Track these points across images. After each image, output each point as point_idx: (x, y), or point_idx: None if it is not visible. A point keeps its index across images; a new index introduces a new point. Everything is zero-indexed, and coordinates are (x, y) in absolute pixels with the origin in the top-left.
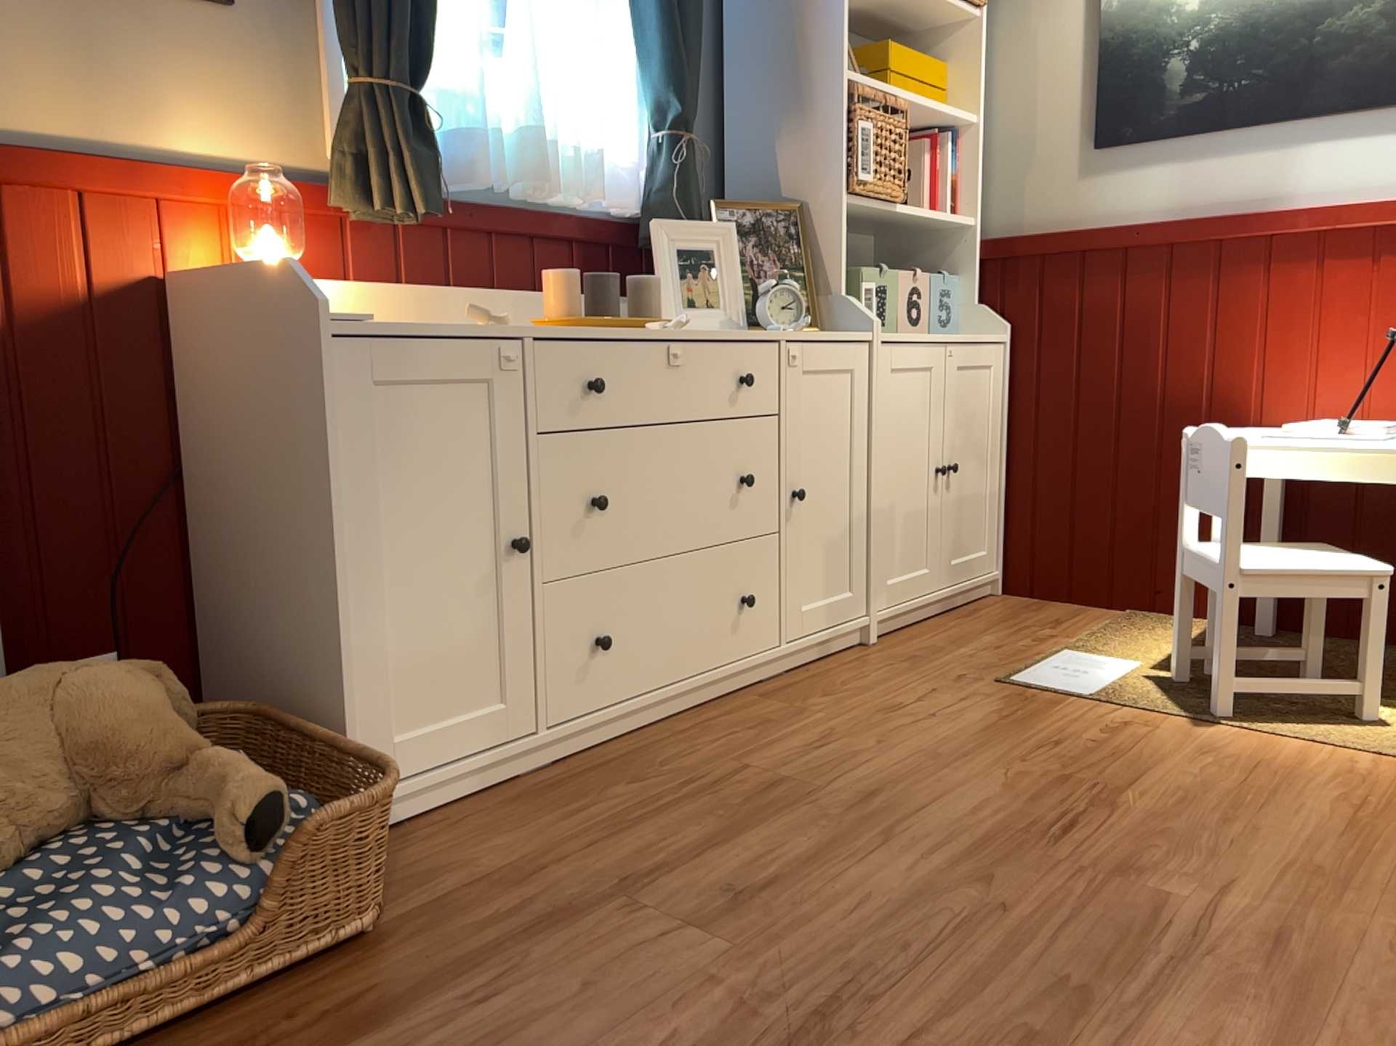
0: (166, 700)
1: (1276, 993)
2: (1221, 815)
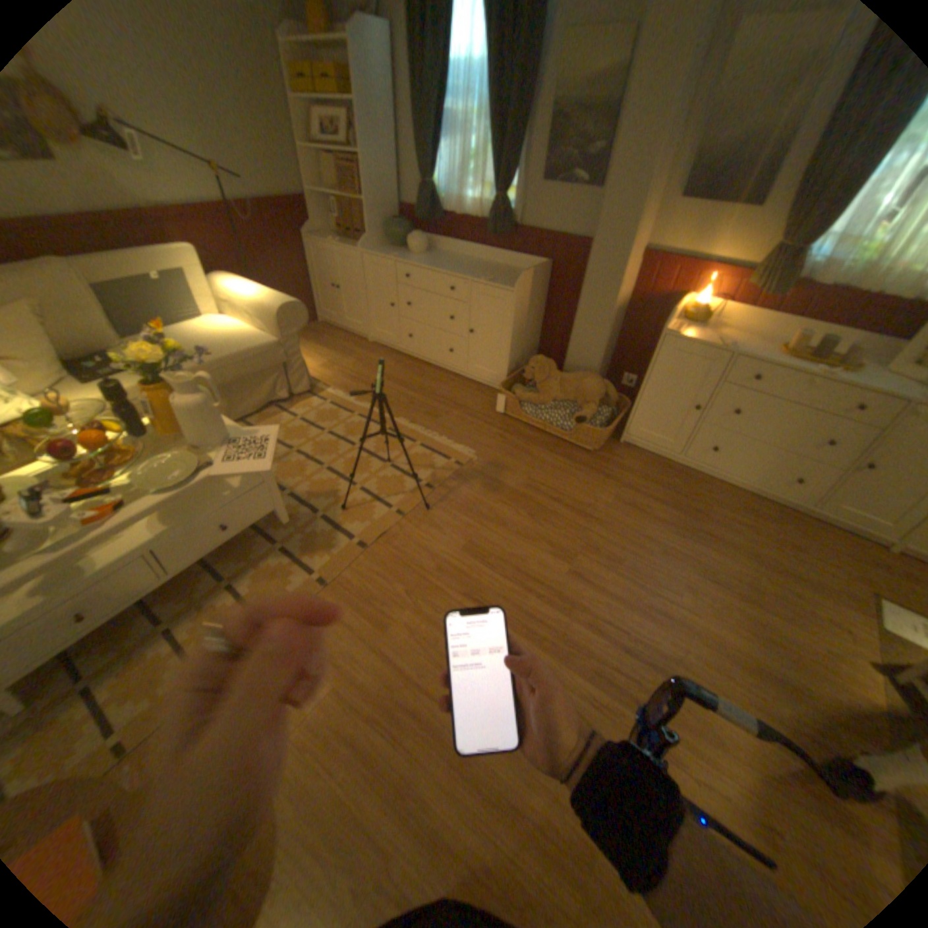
0: (602, 392)
1: (637, 605)
2: (758, 635)
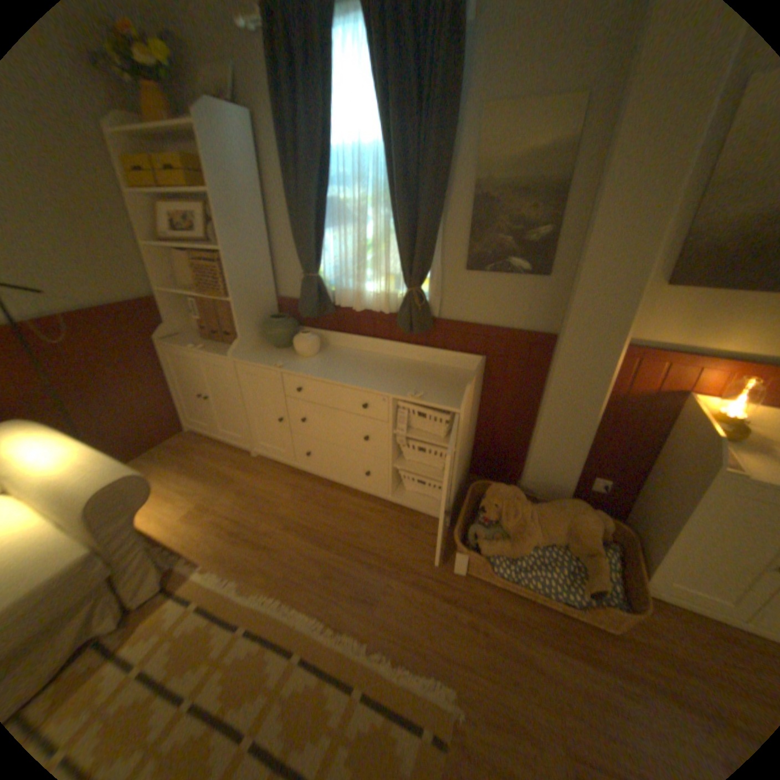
0: (603, 532)
1: None
2: None
